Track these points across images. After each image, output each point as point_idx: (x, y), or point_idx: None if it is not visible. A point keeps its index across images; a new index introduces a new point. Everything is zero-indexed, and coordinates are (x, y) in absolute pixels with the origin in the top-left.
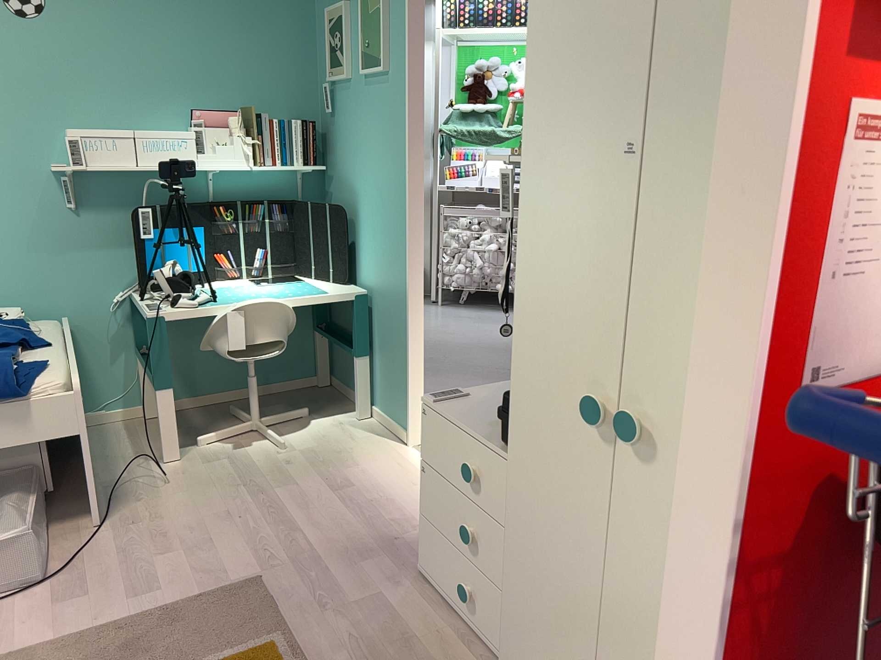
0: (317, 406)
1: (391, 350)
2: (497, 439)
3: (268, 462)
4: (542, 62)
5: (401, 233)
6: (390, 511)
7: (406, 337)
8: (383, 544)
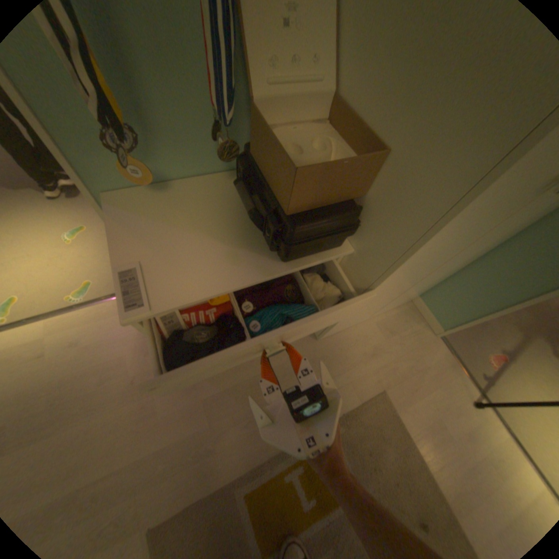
0: None
1: None
2: (274, 267)
3: None
4: None
5: None
6: (80, 386)
7: None
8: (135, 396)
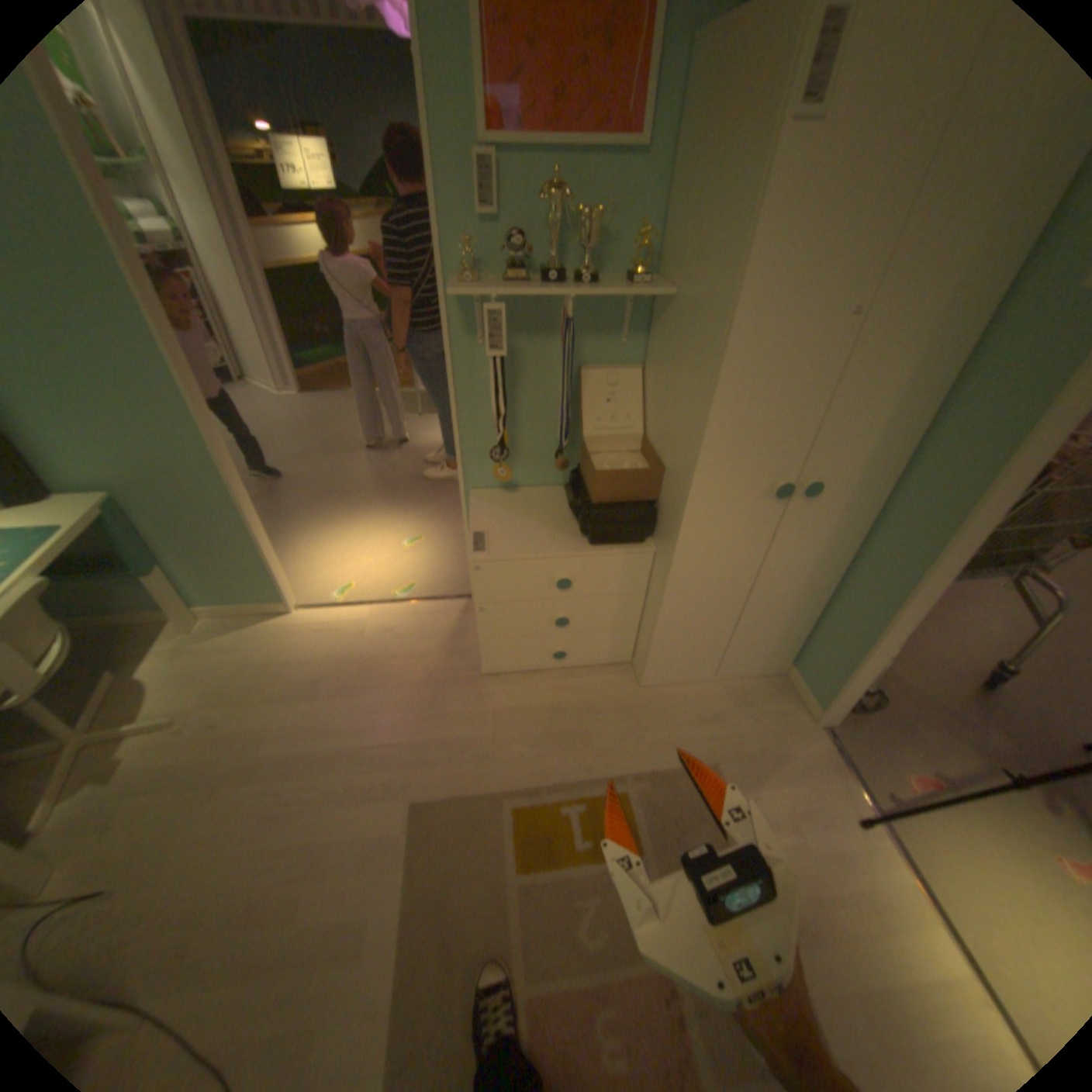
0: (101, 660)
1: (206, 541)
2: (581, 547)
3: (189, 748)
4: (779, 234)
5: (165, 400)
6: (386, 664)
7: (238, 518)
8: (430, 686)
